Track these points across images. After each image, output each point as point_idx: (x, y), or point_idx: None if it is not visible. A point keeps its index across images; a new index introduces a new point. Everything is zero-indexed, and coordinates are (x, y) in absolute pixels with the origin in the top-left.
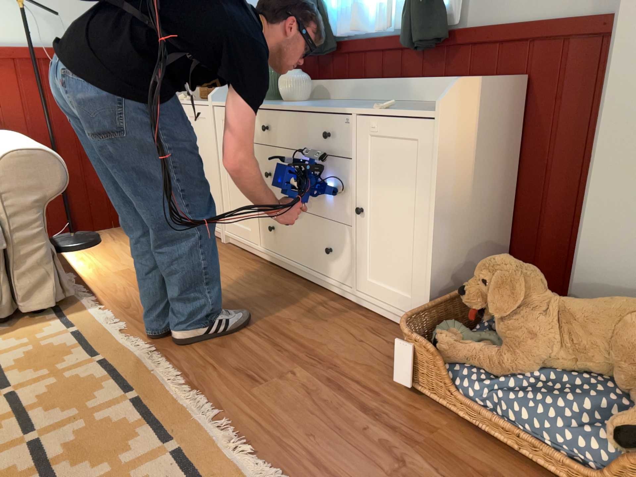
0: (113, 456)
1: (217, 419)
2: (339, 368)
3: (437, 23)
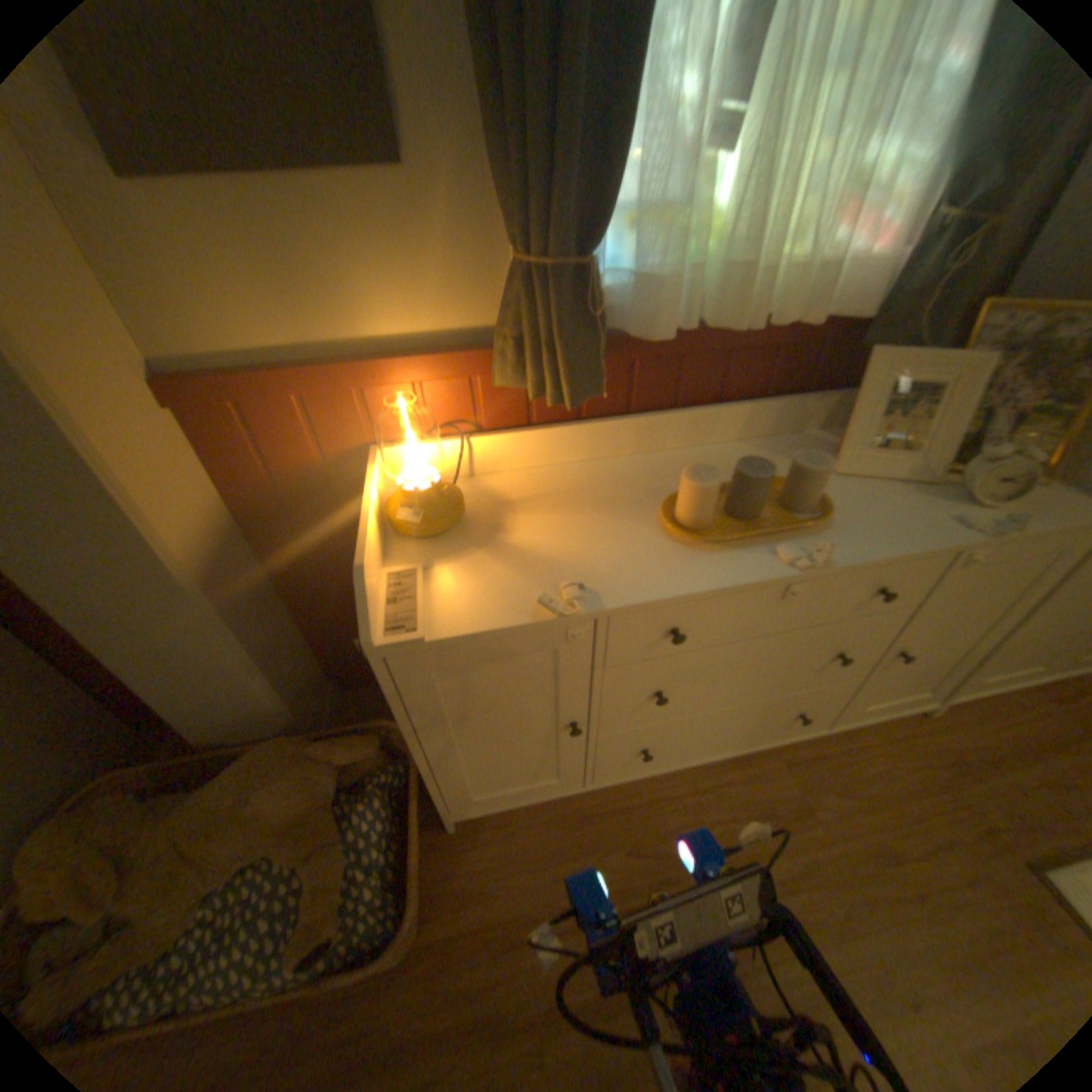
0: None
1: None
2: None
3: None
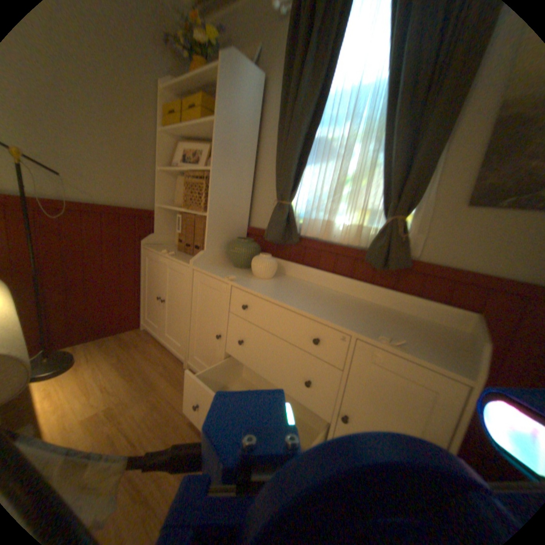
0: None
1: None
2: None
3: (409, 254)
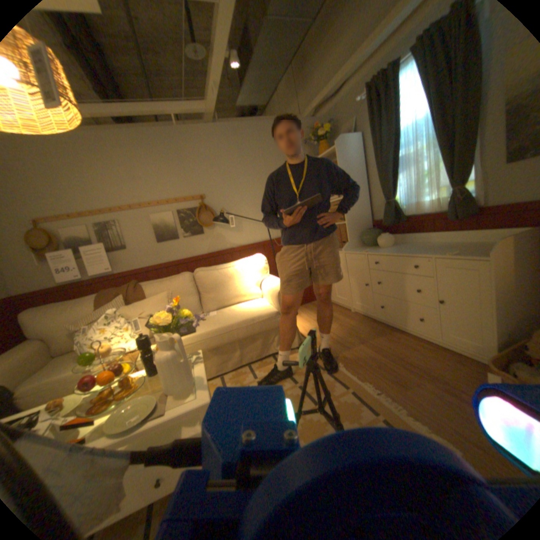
0: (357, 420)
1: (396, 406)
2: (449, 383)
3: (473, 205)
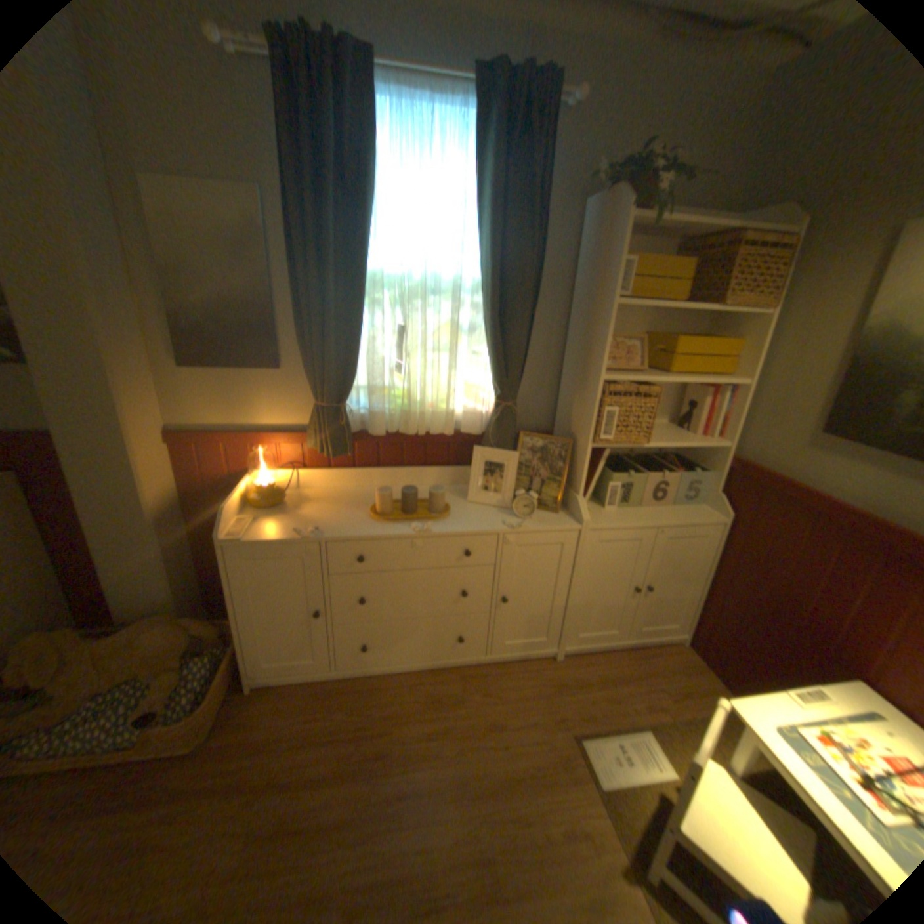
0: None
1: None
2: None
3: None
